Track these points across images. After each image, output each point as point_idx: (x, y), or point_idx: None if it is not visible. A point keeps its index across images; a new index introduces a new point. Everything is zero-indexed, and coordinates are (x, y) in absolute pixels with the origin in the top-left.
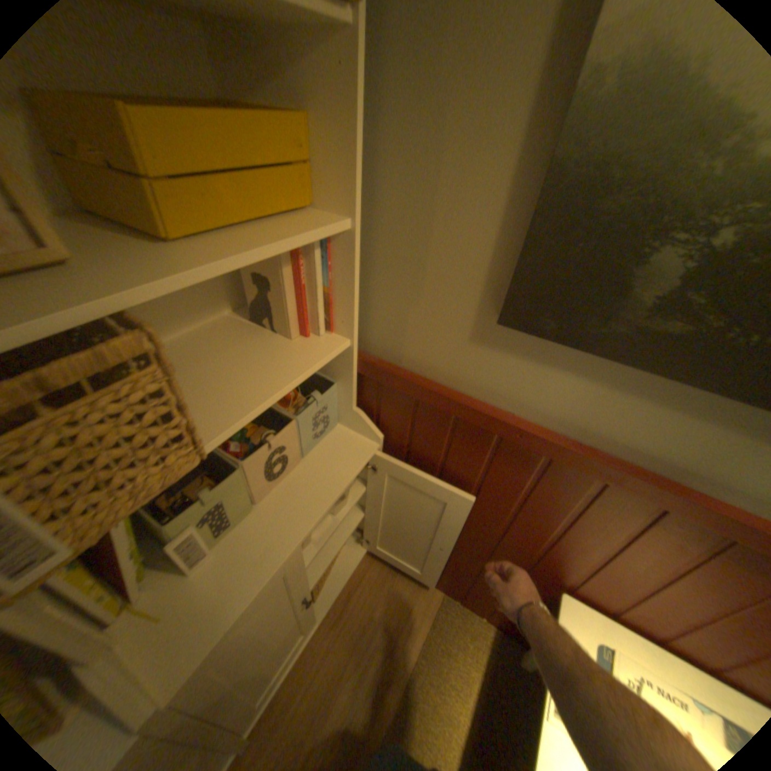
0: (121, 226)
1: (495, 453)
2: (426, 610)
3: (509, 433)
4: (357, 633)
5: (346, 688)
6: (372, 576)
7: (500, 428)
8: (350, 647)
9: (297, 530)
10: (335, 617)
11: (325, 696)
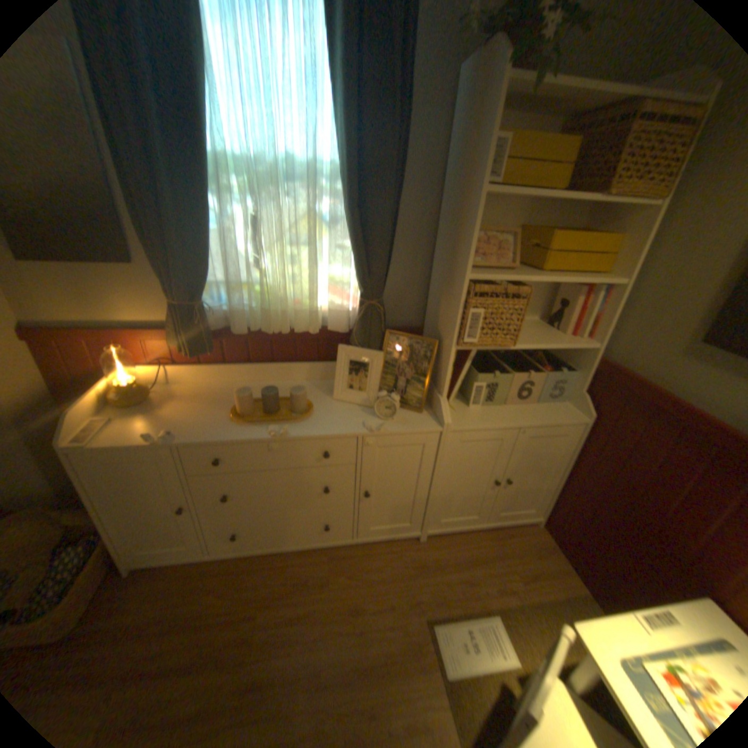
0: (528, 264)
1: (678, 440)
2: (568, 589)
3: (690, 419)
4: (507, 556)
5: (485, 570)
6: (534, 541)
7: (685, 415)
8: (498, 557)
9: (520, 422)
10: (496, 538)
11: (471, 562)
